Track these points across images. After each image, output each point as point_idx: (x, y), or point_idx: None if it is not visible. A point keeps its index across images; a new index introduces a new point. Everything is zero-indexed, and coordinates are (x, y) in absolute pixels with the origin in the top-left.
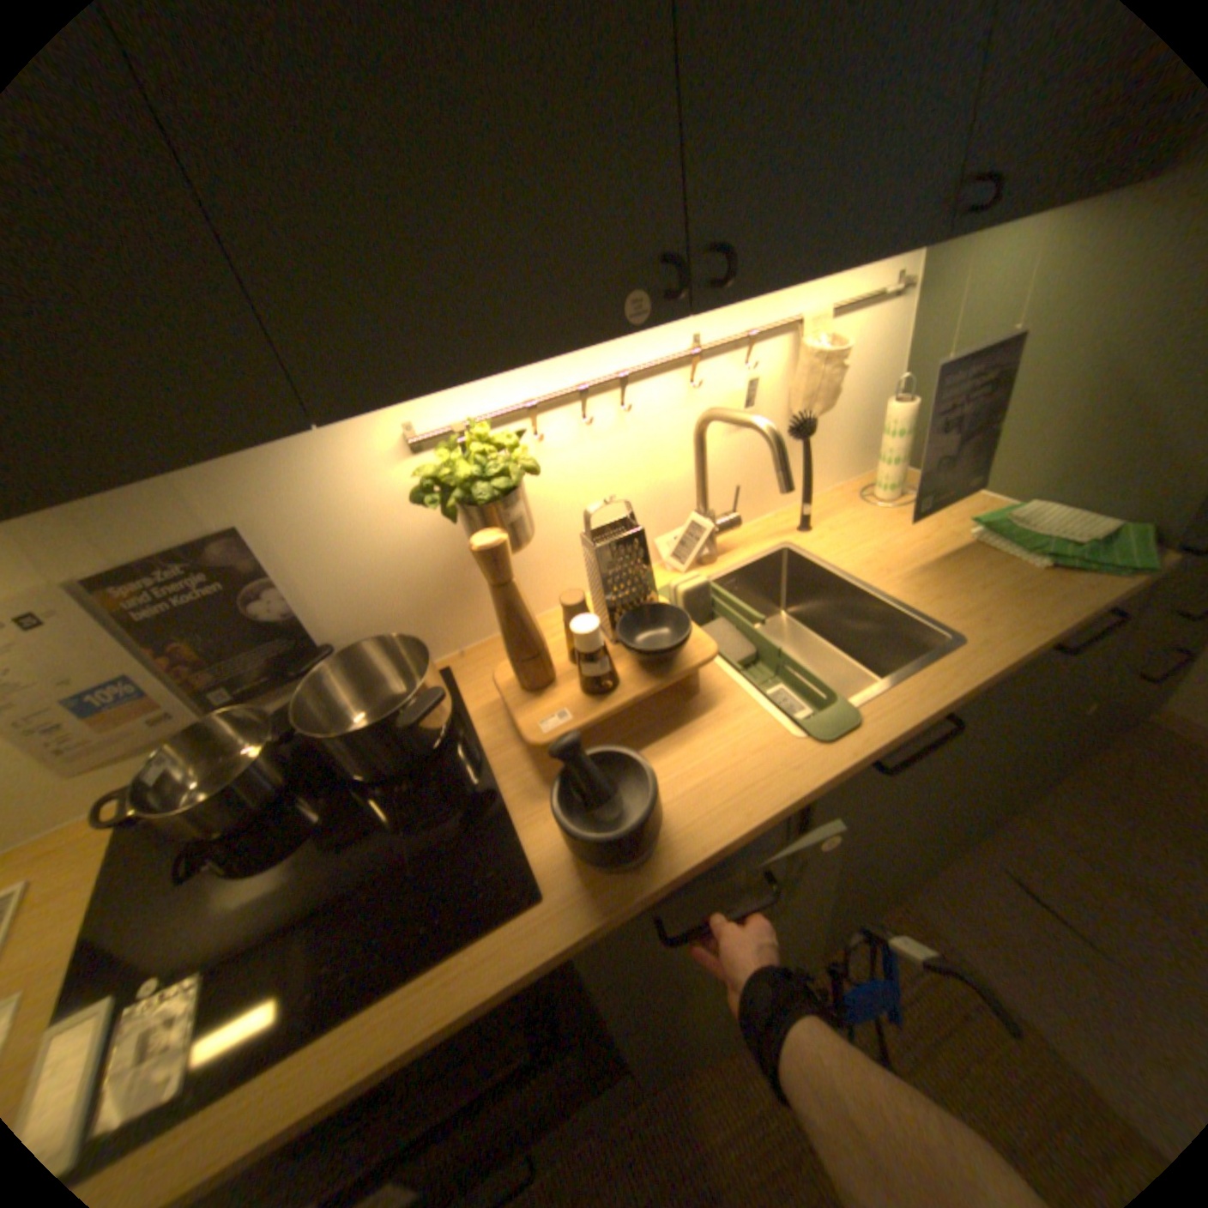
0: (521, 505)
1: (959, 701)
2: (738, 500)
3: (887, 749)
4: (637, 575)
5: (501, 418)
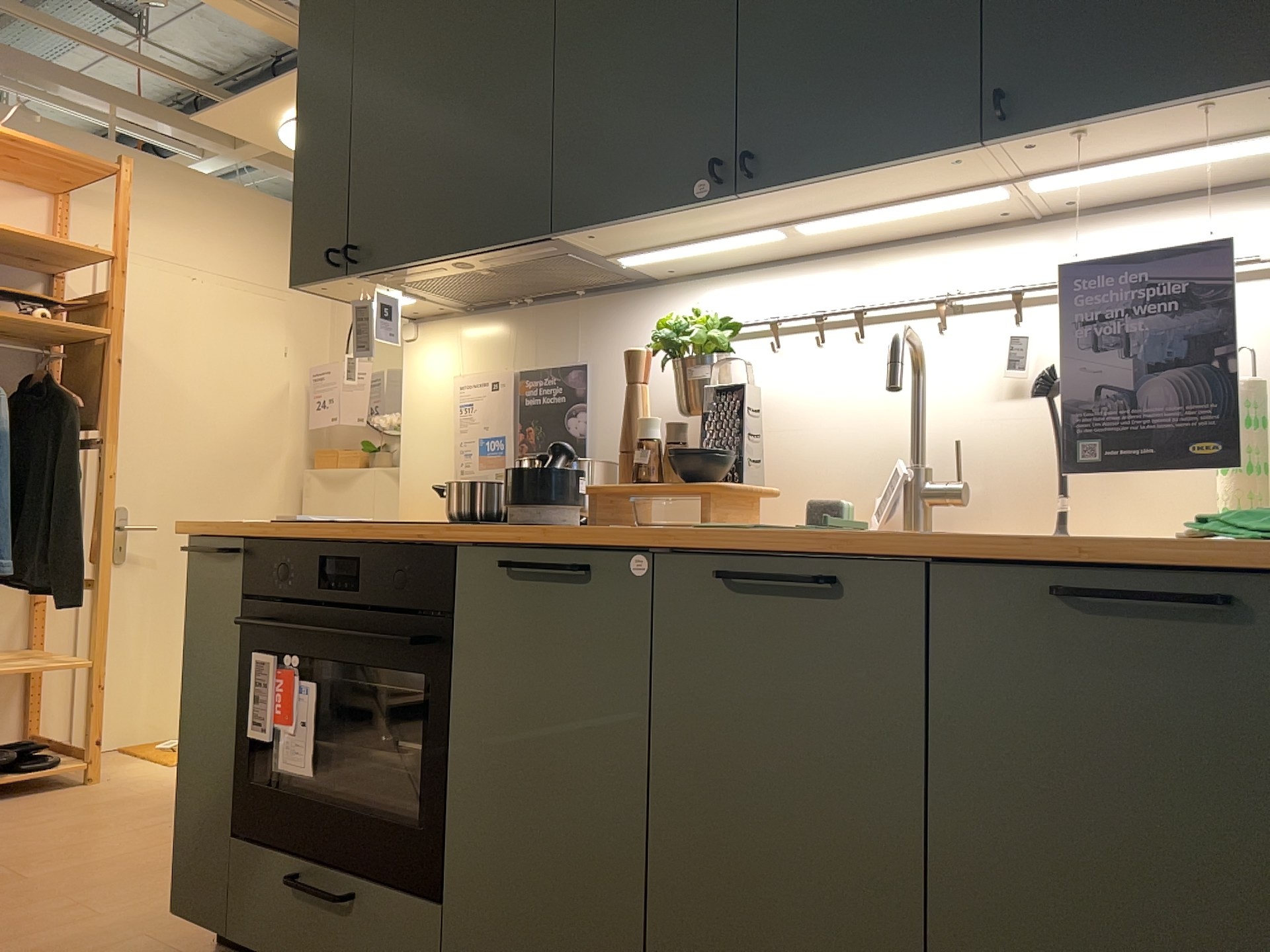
0: (704, 368)
1: (830, 545)
2: (958, 462)
3: (723, 542)
4: (740, 433)
5: (744, 322)
